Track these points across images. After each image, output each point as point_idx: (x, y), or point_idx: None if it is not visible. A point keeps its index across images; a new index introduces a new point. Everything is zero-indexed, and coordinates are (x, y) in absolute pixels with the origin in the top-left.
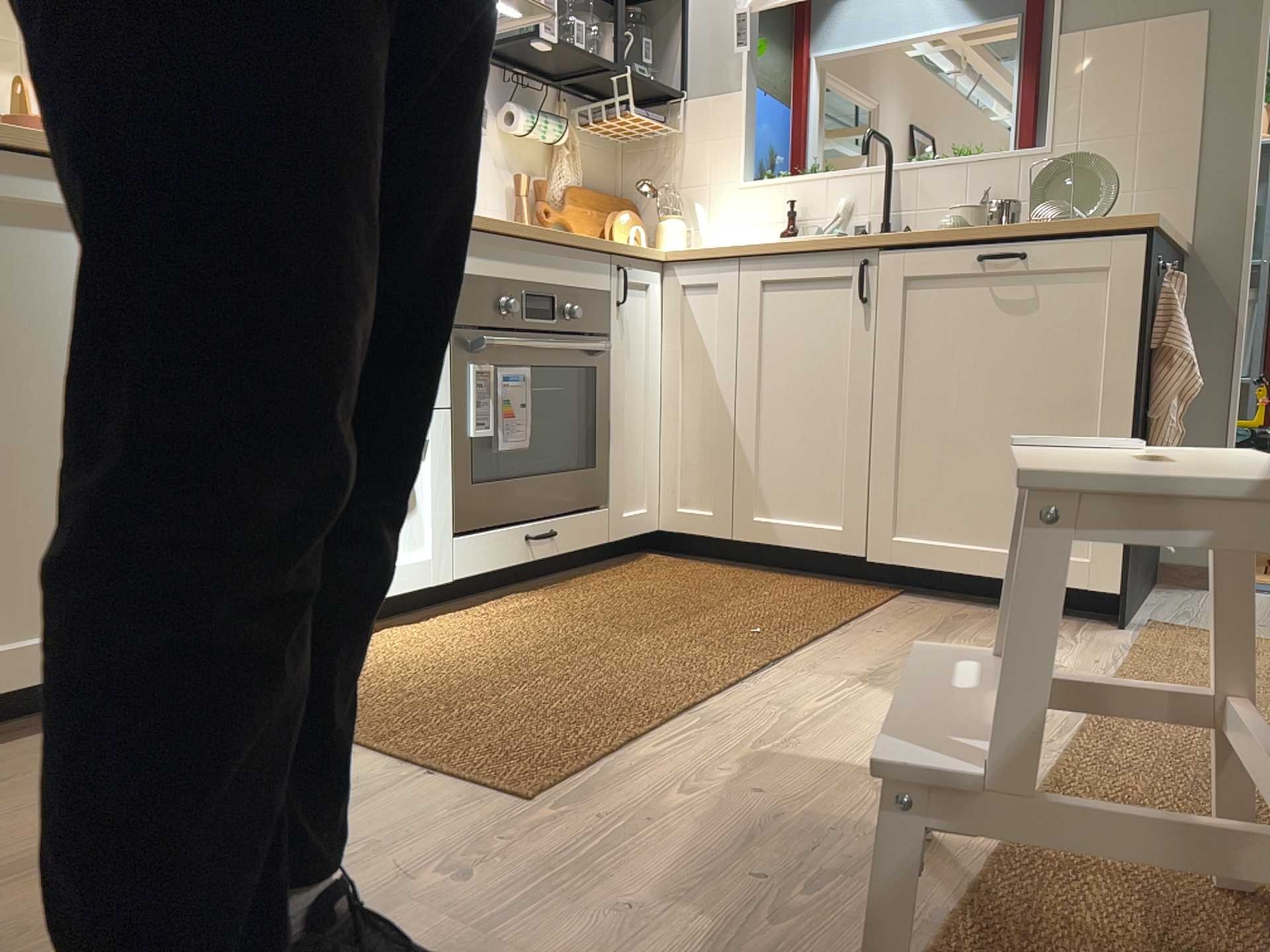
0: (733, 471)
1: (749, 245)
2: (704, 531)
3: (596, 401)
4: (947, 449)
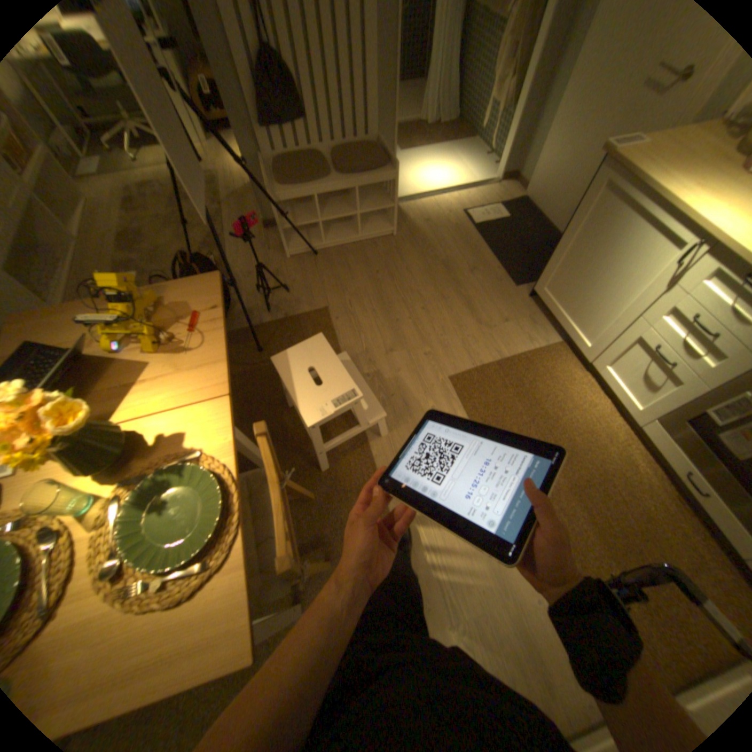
0: None
1: None
2: None
3: None
4: None
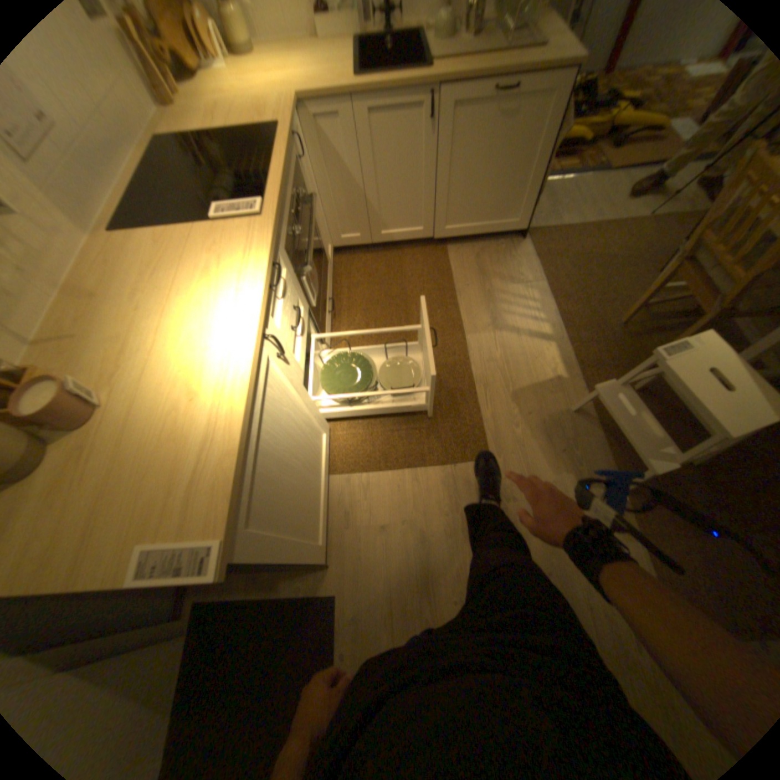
0: (367, 216)
1: (351, 80)
2: (356, 244)
3: (313, 224)
4: (469, 188)
